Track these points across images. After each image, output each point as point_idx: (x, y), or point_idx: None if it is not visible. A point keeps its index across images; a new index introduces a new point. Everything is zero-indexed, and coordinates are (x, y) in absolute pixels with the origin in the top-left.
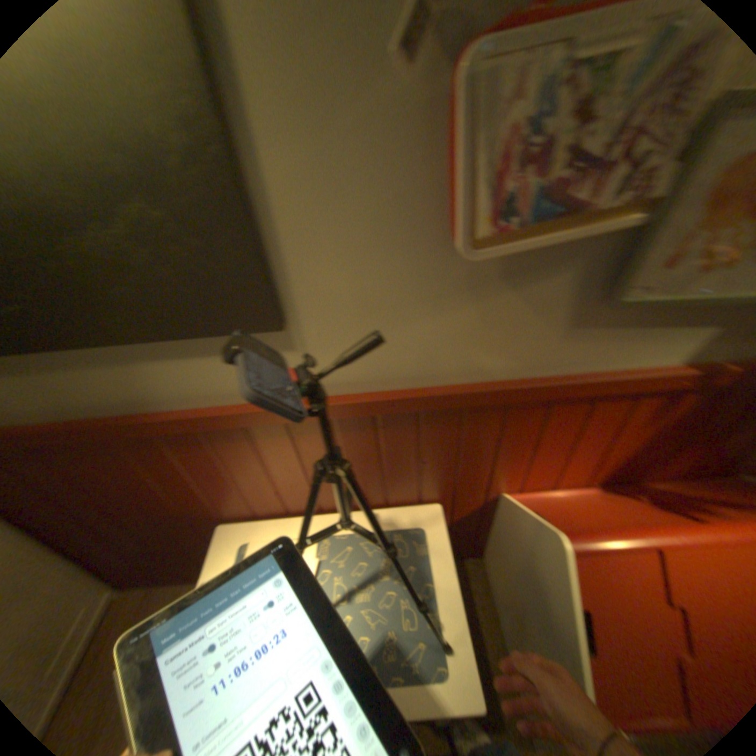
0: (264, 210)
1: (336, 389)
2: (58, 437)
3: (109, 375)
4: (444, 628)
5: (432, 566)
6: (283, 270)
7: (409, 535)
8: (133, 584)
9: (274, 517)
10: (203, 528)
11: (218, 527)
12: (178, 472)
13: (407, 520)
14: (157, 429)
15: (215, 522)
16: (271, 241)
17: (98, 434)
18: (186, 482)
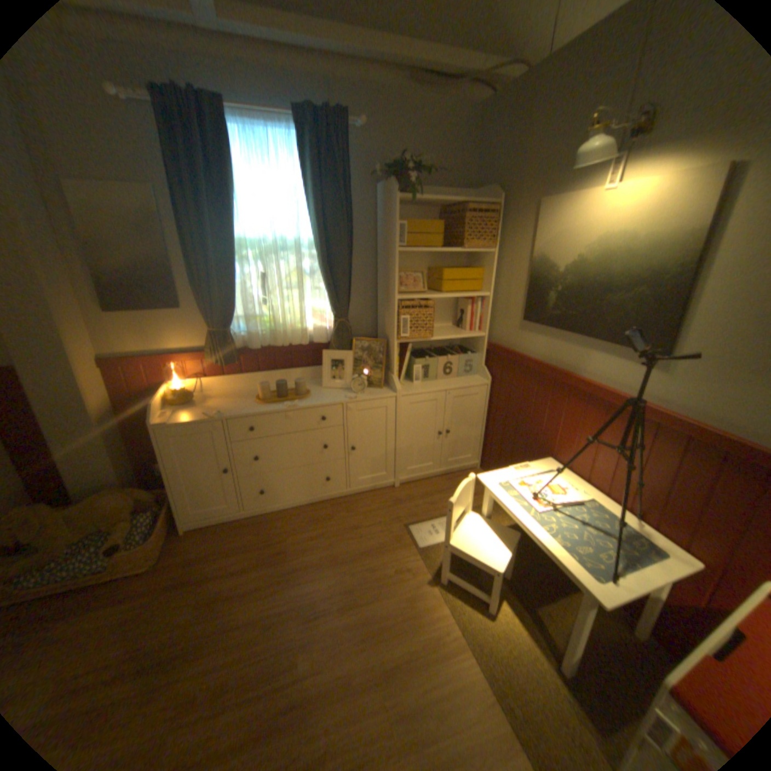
0: (693, 301)
1: (674, 408)
2: (536, 367)
3: (575, 350)
4: (624, 580)
5: (652, 567)
6: (685, 329)
7: (654, 549)
8: (485, 470)
9: (578, 477)
10: (541, 457)
11: (549, 459)
12: (559, 412)
13: (663, 546)
14: (572, 382)
15: (549, 456)
16: (688, 315)
17: (550, 373)
18: (558, 420)
